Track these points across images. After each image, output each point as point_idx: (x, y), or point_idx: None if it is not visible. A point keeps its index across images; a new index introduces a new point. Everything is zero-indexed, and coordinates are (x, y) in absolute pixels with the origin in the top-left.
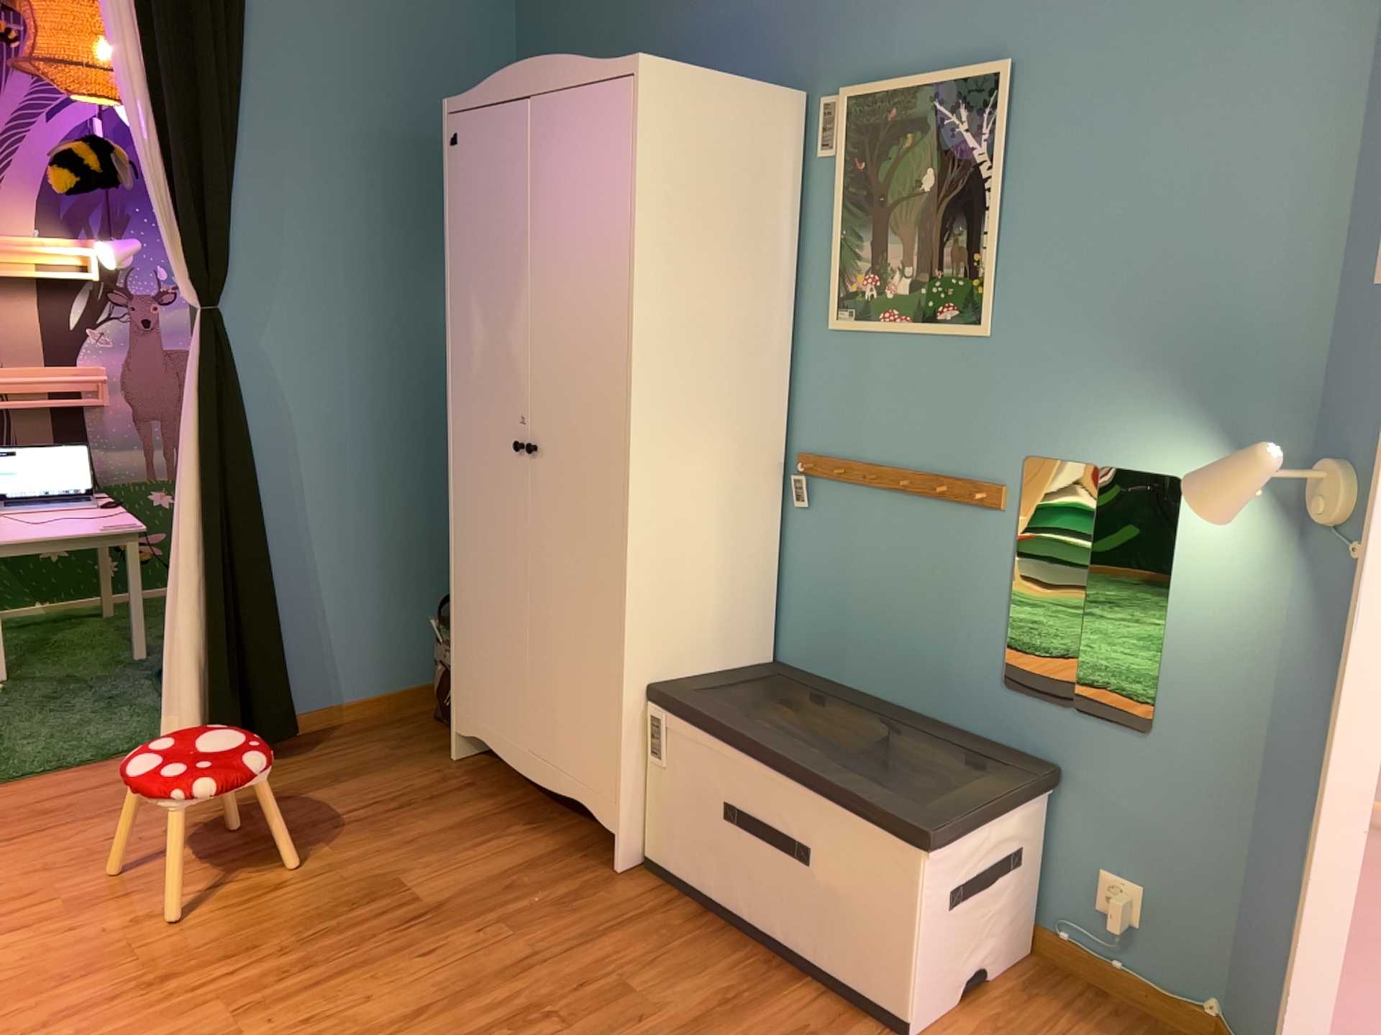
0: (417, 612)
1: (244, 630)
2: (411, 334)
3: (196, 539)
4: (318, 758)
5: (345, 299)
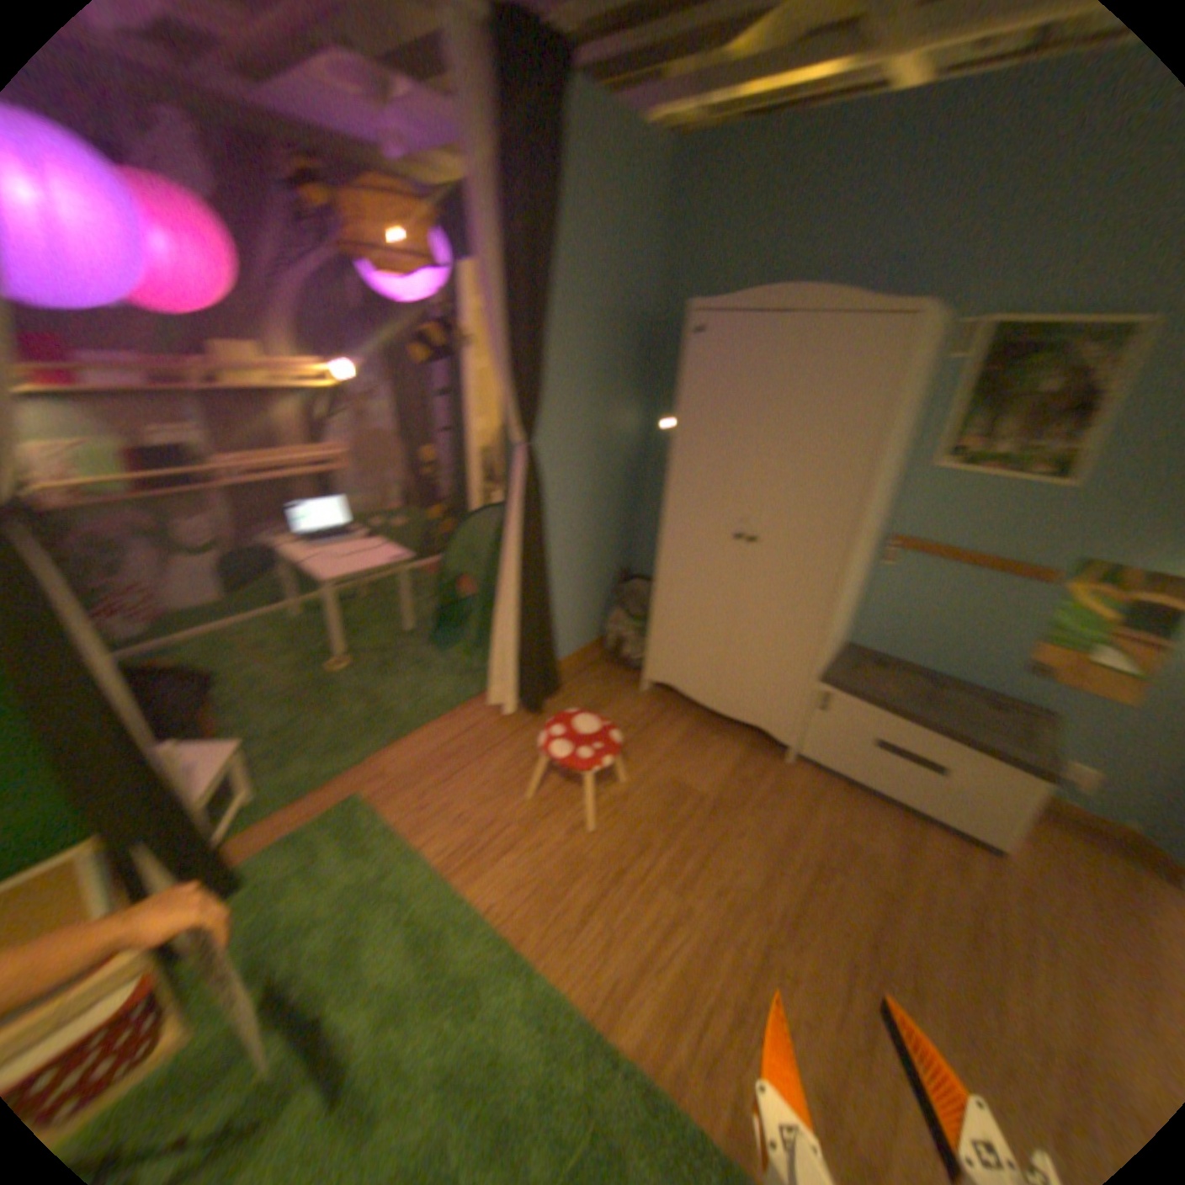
0: (596, 603)
1: (545, 638)
2: (606, 443)
3: (518, 589)
4: (573, 696)
5: (580, 425)
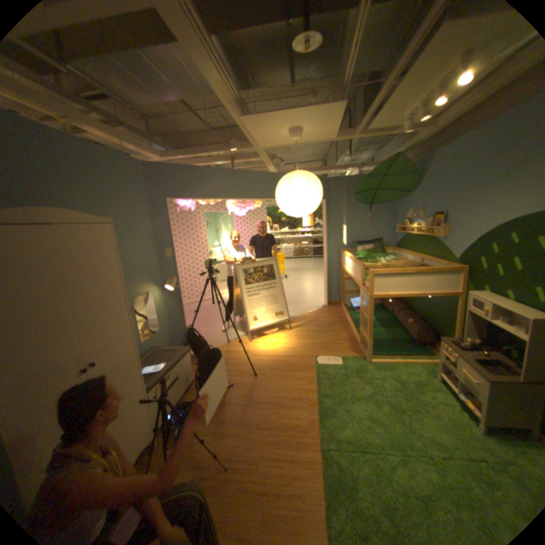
0: None
1: None
2: None
3: None
4: None
5: None
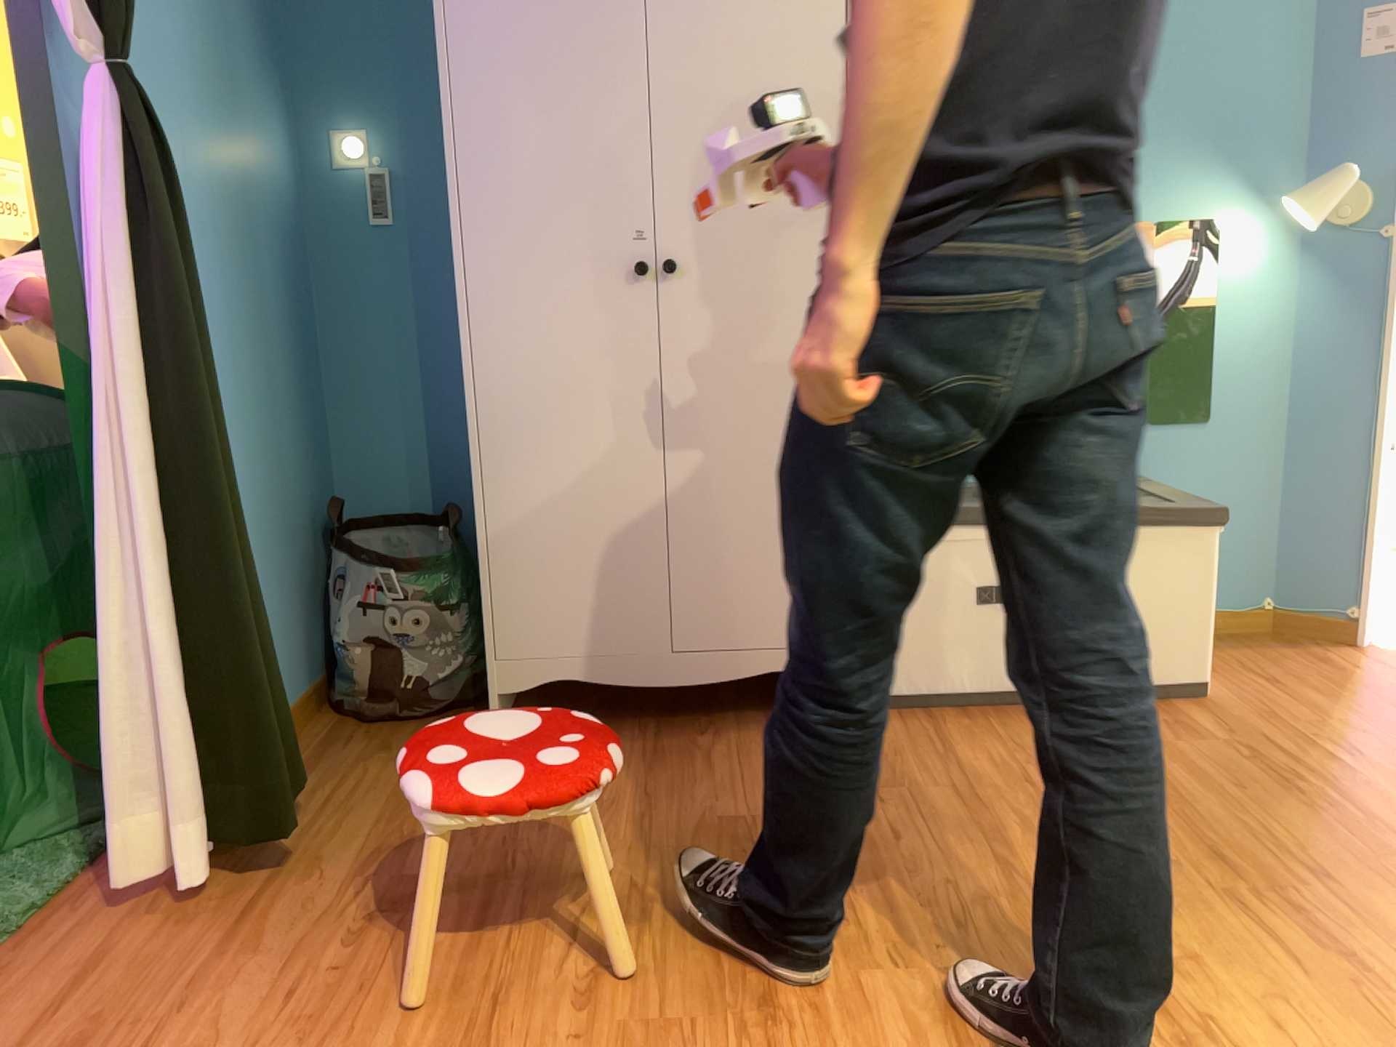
0: (292, 584)
1: (241, 620)
2: (241, 172)
3: (142, 484)
4: (328, 796)
5: (184, 103)
